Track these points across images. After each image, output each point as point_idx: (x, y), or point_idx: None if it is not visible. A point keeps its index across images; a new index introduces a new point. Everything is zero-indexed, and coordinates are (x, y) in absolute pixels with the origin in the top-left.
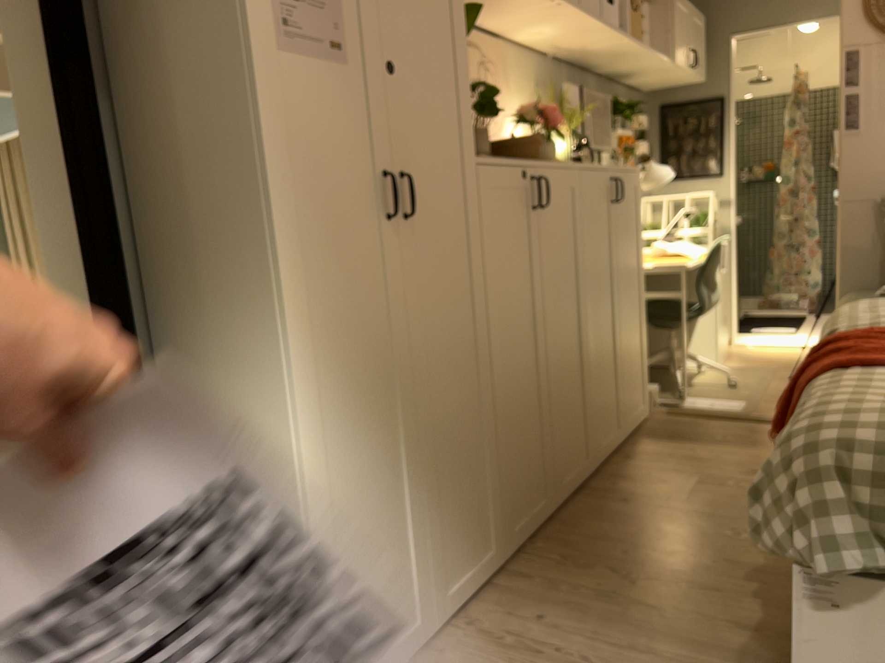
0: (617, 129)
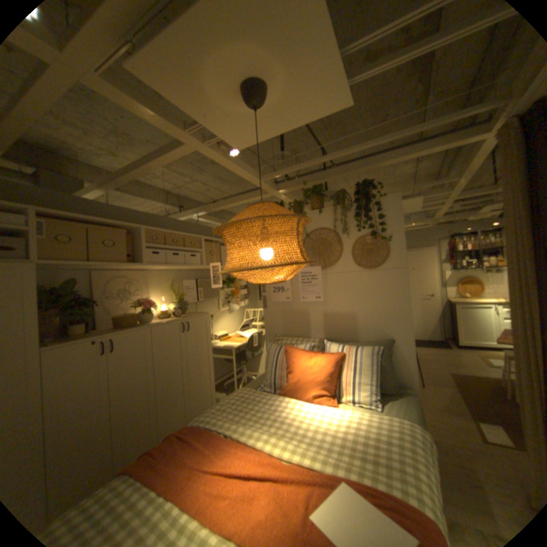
0: (229, 287)
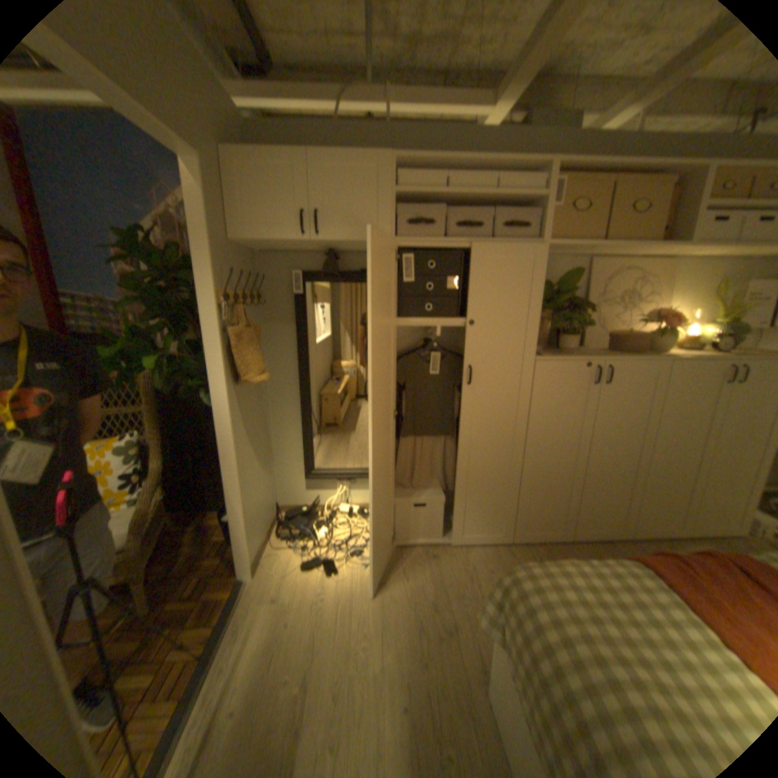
0: None
